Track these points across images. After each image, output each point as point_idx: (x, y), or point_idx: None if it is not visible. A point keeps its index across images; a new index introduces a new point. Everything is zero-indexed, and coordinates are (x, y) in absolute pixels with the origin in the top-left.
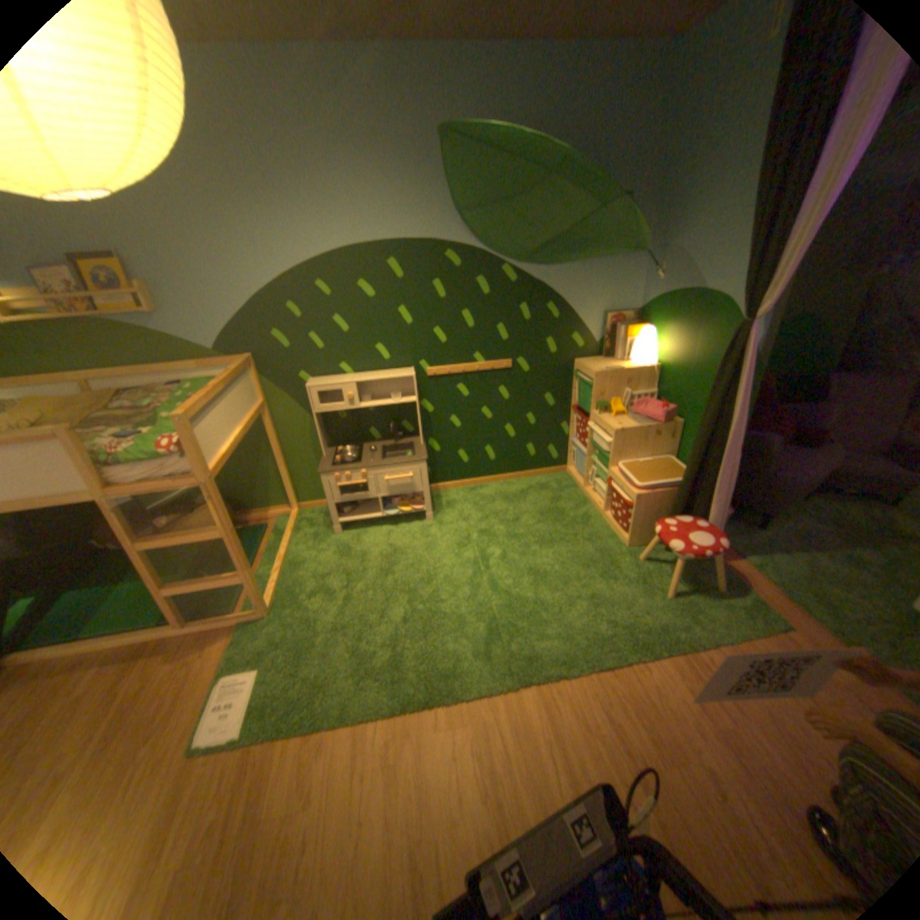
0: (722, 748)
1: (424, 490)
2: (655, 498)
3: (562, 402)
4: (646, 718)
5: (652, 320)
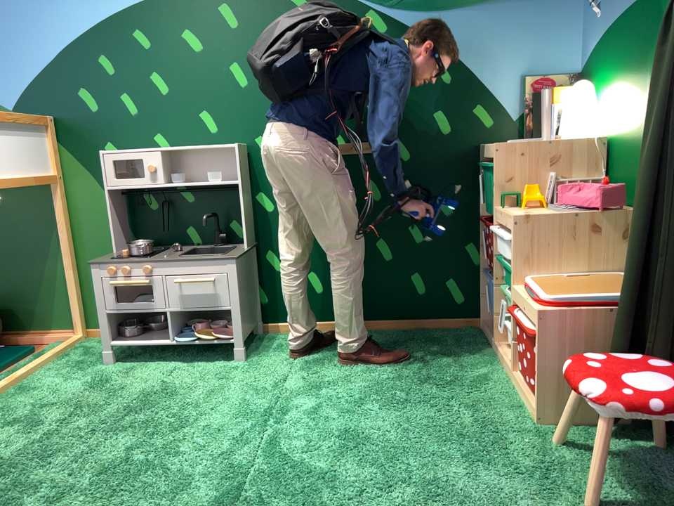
0: None
1: (232, 307)
2: (579, 322)
3: (465, 208)
4: None
5: (593, 77)
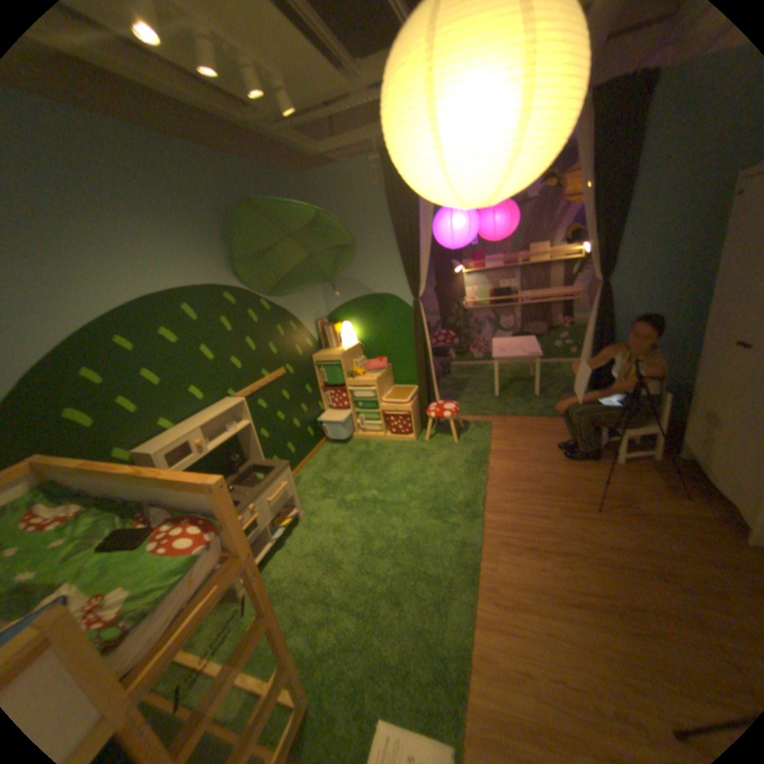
0: (534, 464)
1: (292, 492)
2: (413, 403)
3: (313, 387)
4: (514, 479)
5: (339, 319)
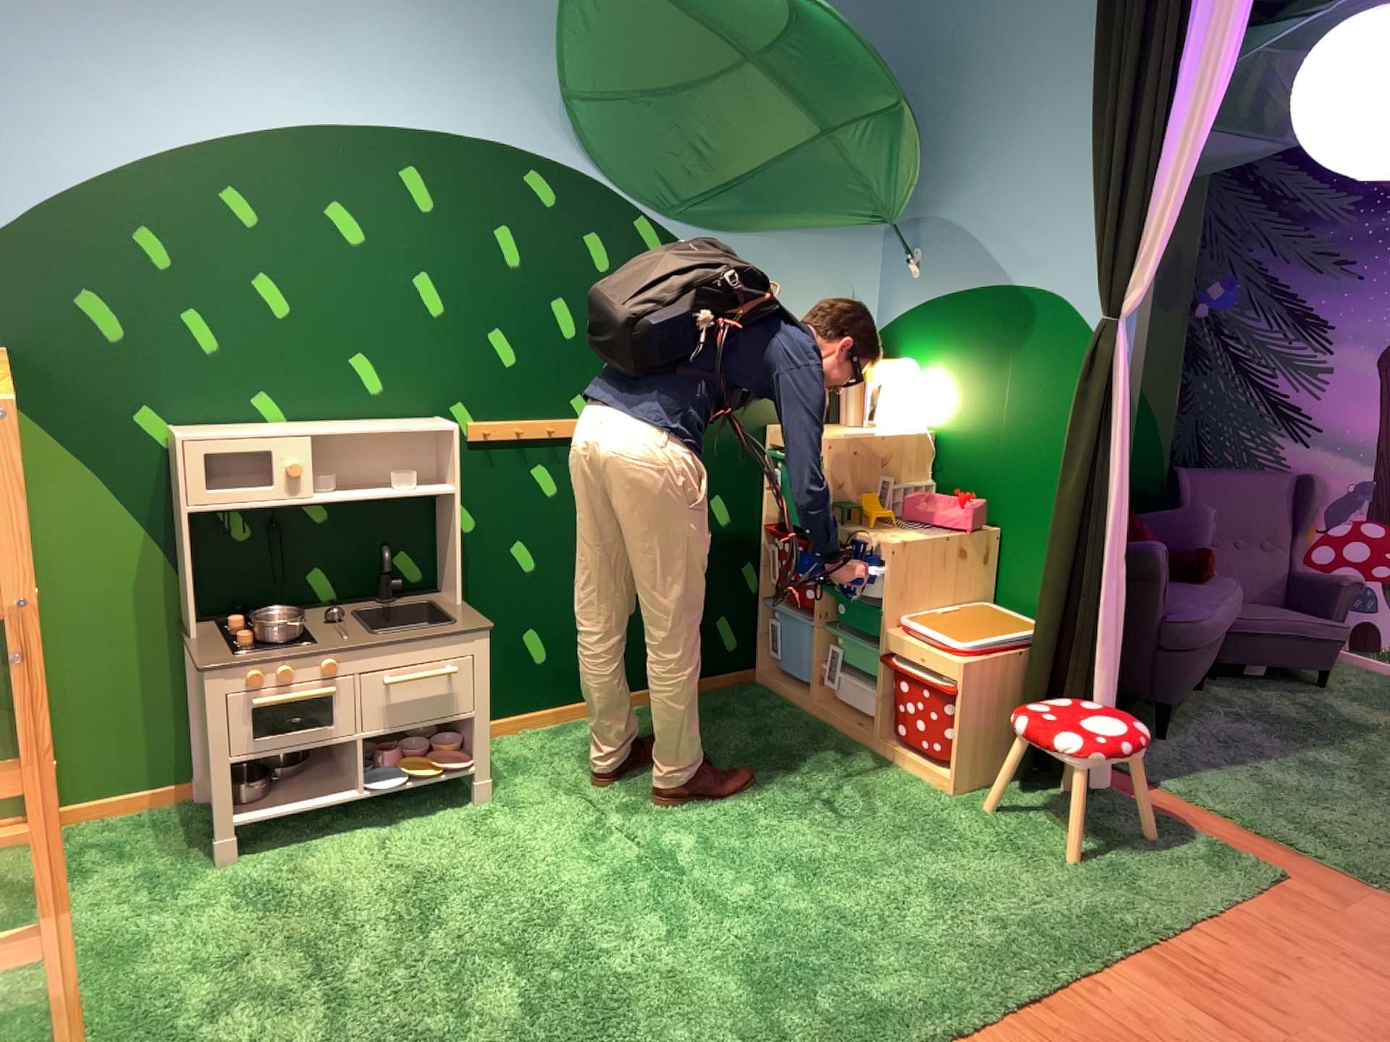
0: None
1: (481, 708)
2: (987, 666)
3: (744, 514)
4: None
5: (900, 353)
